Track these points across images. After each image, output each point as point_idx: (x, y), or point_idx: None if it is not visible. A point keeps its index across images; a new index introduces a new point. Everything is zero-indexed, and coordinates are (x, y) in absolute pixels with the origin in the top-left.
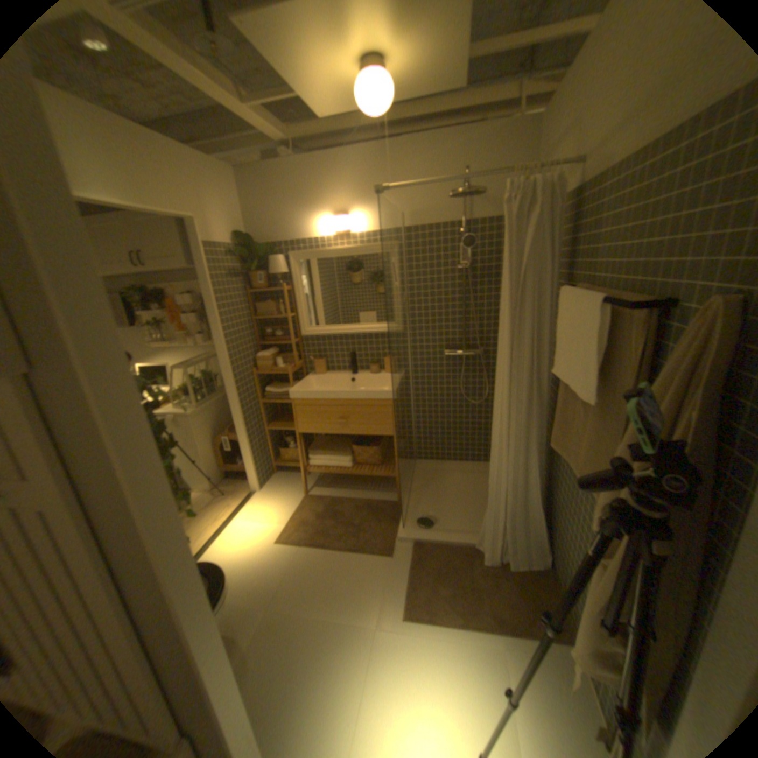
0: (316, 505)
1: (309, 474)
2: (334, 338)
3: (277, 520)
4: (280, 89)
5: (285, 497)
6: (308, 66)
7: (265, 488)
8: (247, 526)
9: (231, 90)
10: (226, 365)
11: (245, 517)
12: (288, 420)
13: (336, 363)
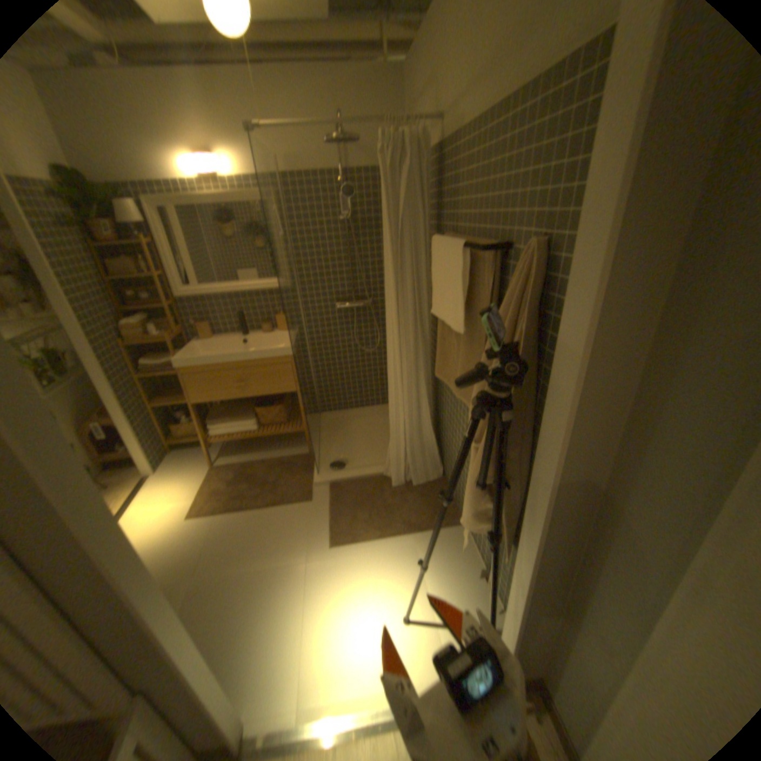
0: (225, 475)
1: (211, 447)
2: (216, 299)
3: (182, 499)
4: None
5: (187, 476)
6: None
7: (160, 472)
8: (147, 513)
9: None
10: (79, 340)
11: (142, 505)
12: (175, 394)
13: (223, 327)
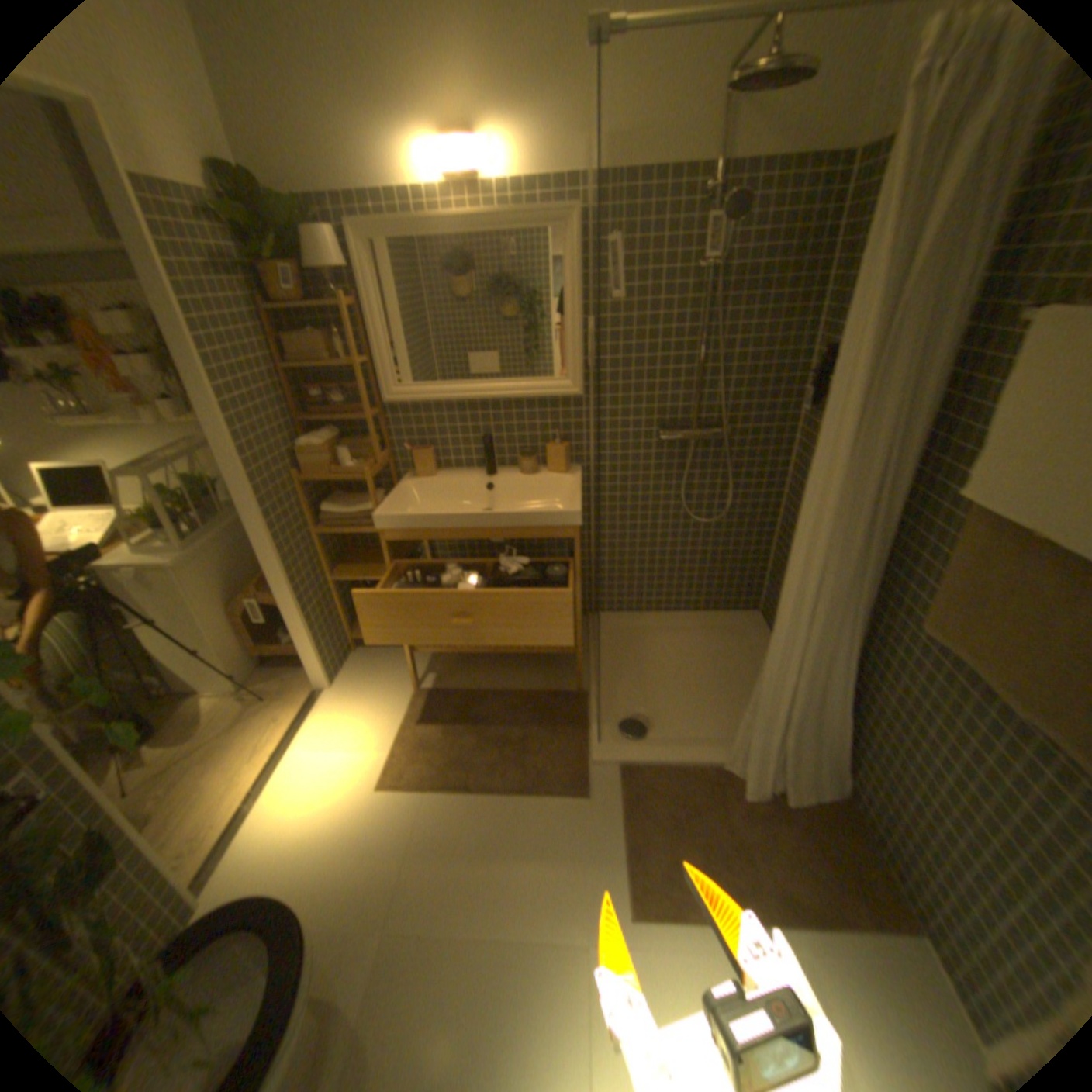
0: (440, 708)
1: (420, 653)
2: (452, 408)
3: (374, 743)
4: None
5: (382, 697)
6: None
7: (342, 682)
8: (320, 759)
9: None
10: (237, 470)
11: (313, 741)
12: (373, 563)
13: (457, 456)
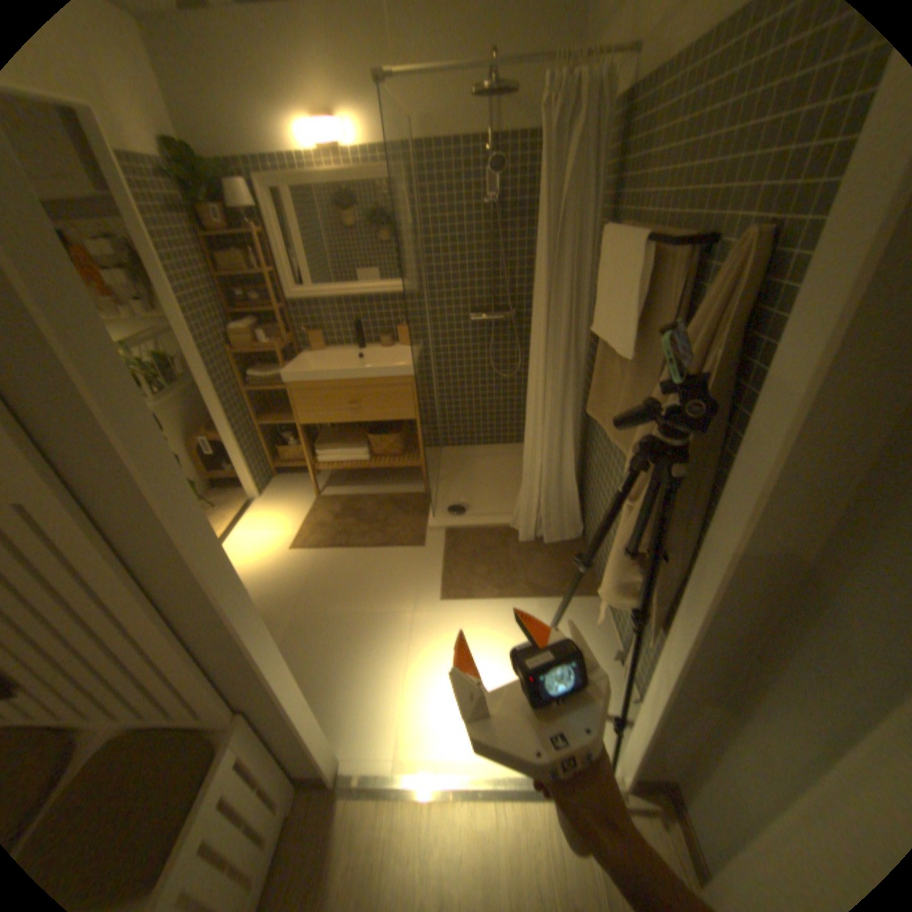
0: (332, 504)
1: (318, 472)
2: (331, 302)
3: (287, 524)
4: None
5: (293, 501)
6: None
7: (266, 493)
8: (252, 534)
9: None
10: (187, 341)
11: (247, 525)
12: (283, 410)
13: (337, 335)
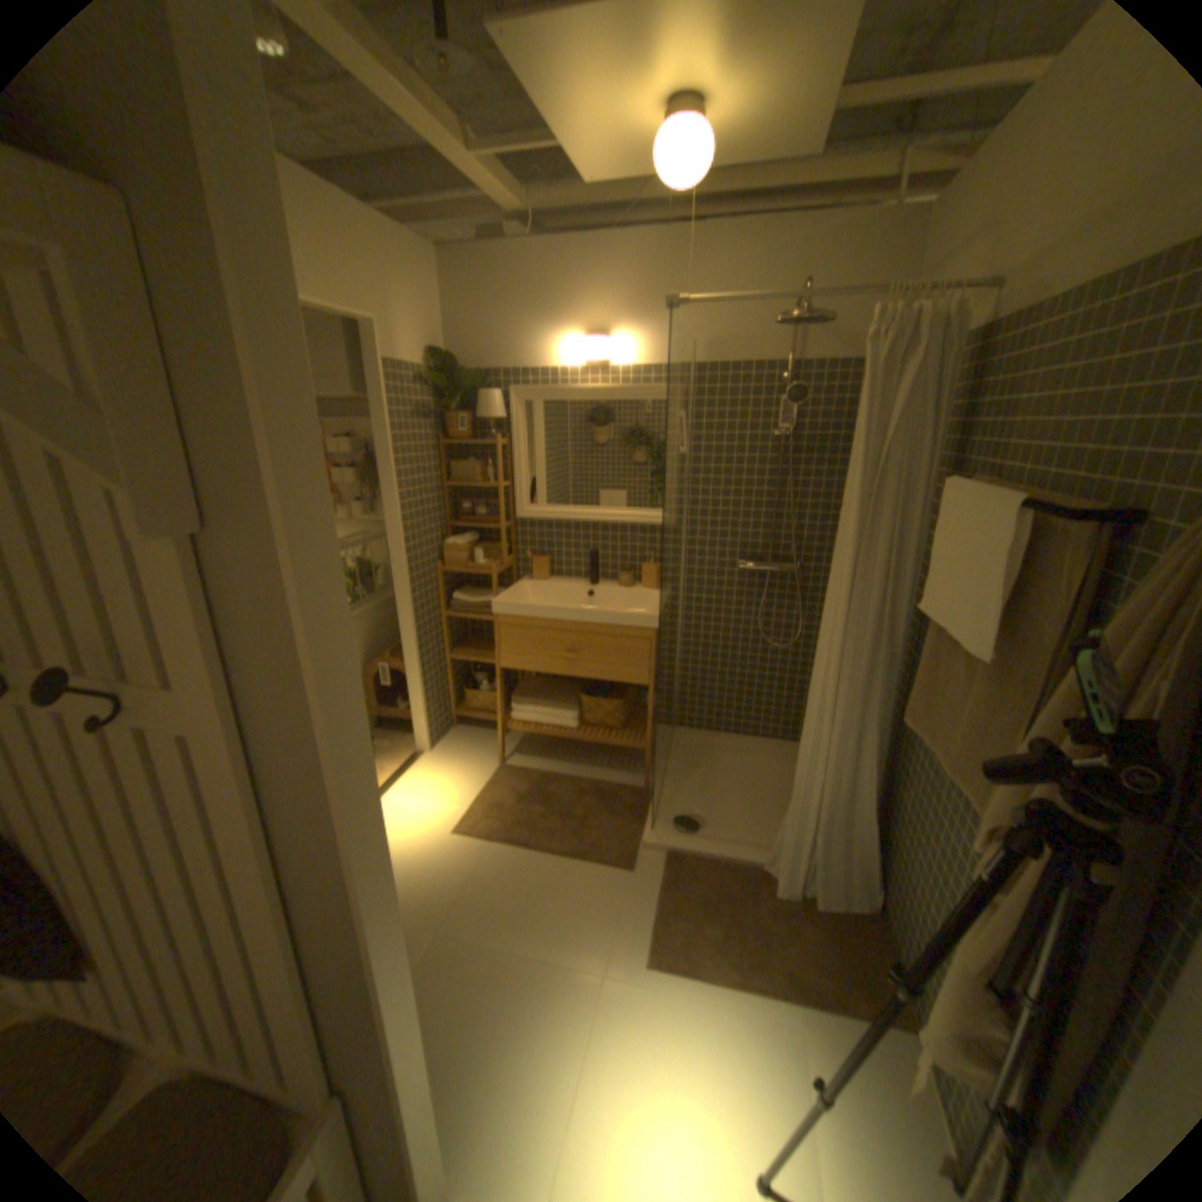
0: (518, 782)
1: (510, 734)
2: (568, 527)
3: (457, 799)
4: (532, 135)
5: (470, 766)
6: (588, 106)
7: (440, 749)
8: (411, 803)
9: (456, 130)
10: (400, 554)
11: (408, 789)
12: (485, 647)
13: (567, 566)
